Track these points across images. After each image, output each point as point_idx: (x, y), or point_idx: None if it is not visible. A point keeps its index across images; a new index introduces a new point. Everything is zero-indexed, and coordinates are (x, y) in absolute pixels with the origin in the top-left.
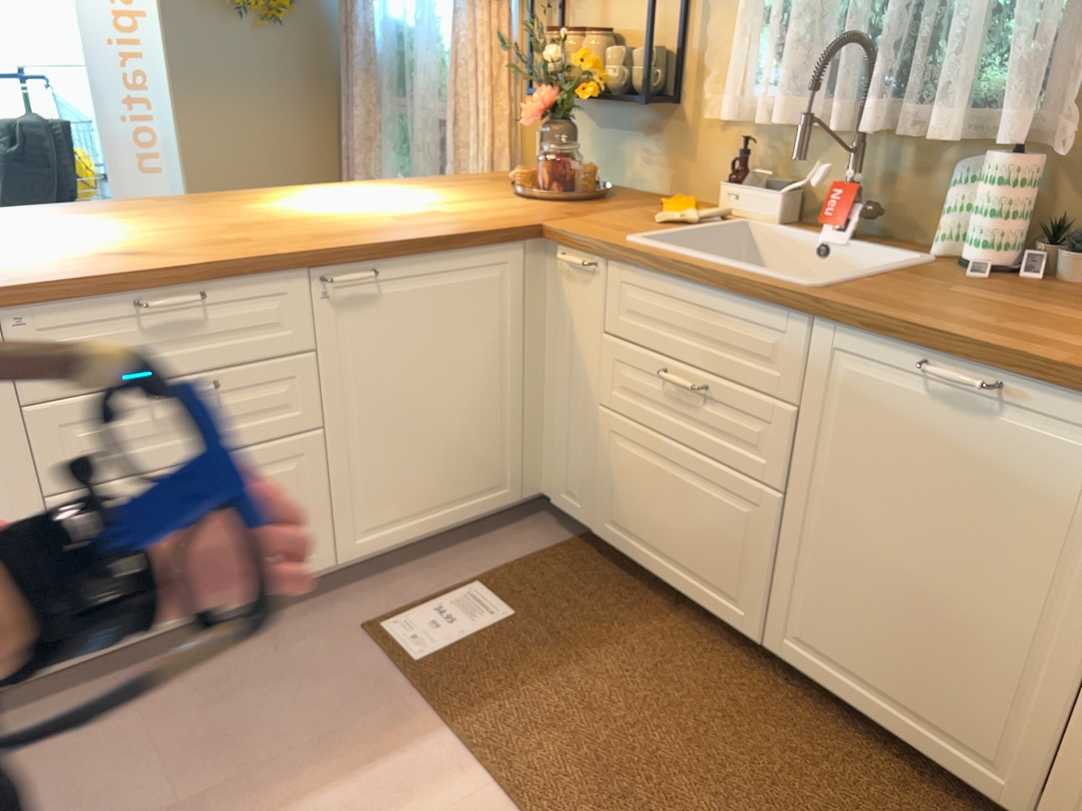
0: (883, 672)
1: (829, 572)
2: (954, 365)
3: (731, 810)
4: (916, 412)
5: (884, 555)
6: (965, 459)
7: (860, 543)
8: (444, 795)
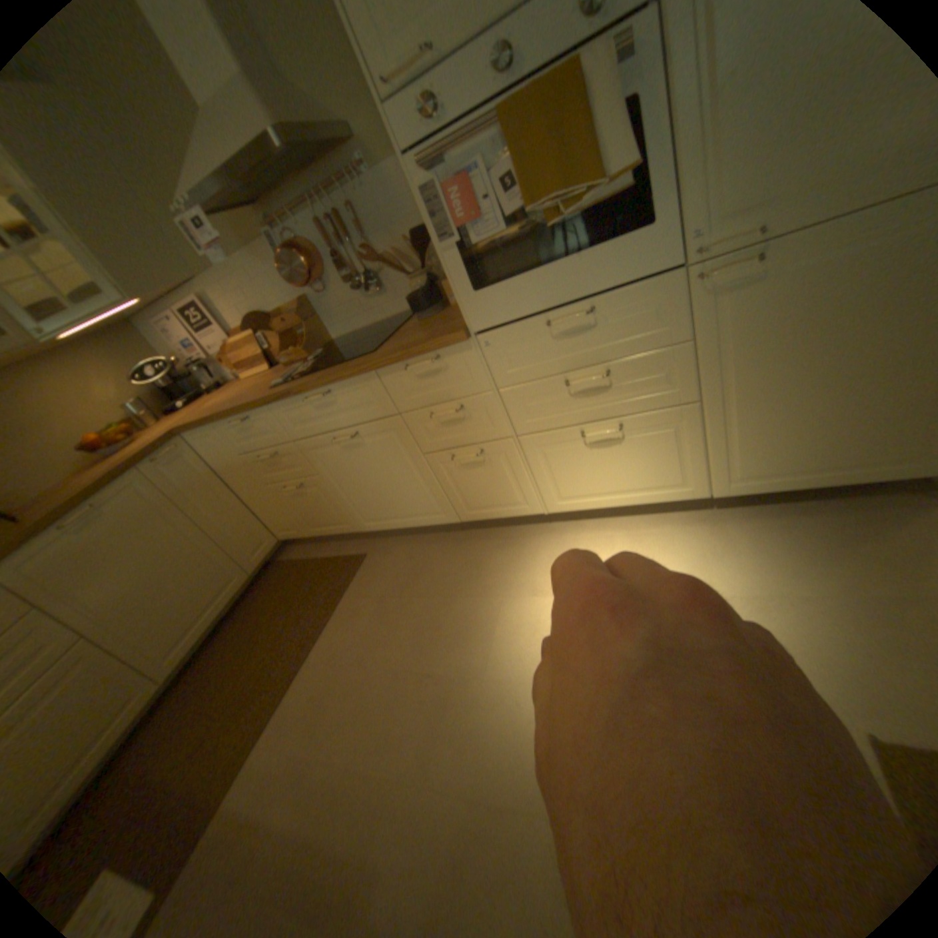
0: (190, 610)
1: (137, 621)
2: (70, 515)
3: (253, 654)
4: (80, 542)
5: (140, 587)
6: (114, 531)
7: (129, 597)
8: (264, 761)
